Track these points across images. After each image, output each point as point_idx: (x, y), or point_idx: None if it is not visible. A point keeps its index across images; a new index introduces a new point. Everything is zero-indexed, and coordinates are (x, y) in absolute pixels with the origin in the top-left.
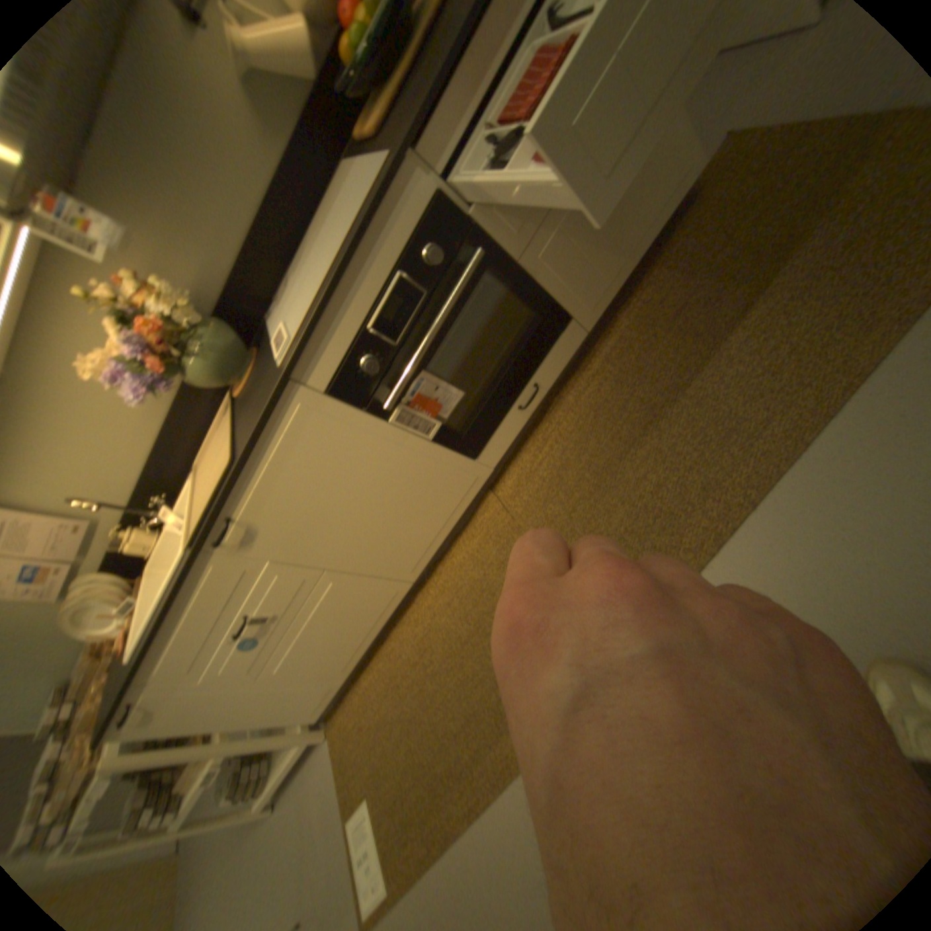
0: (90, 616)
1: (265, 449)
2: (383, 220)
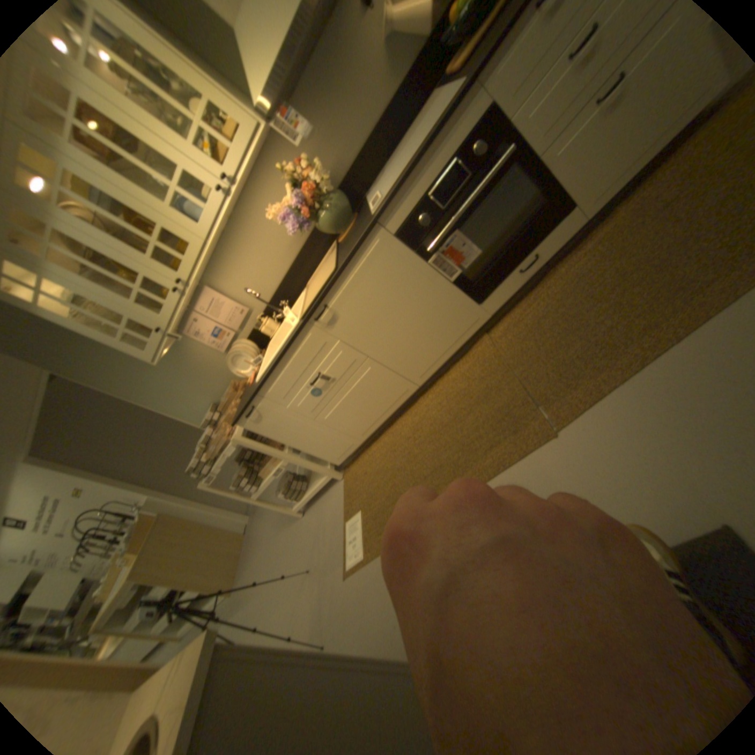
0: (240, 358)
1: (355, 262)
2: (454, 120)
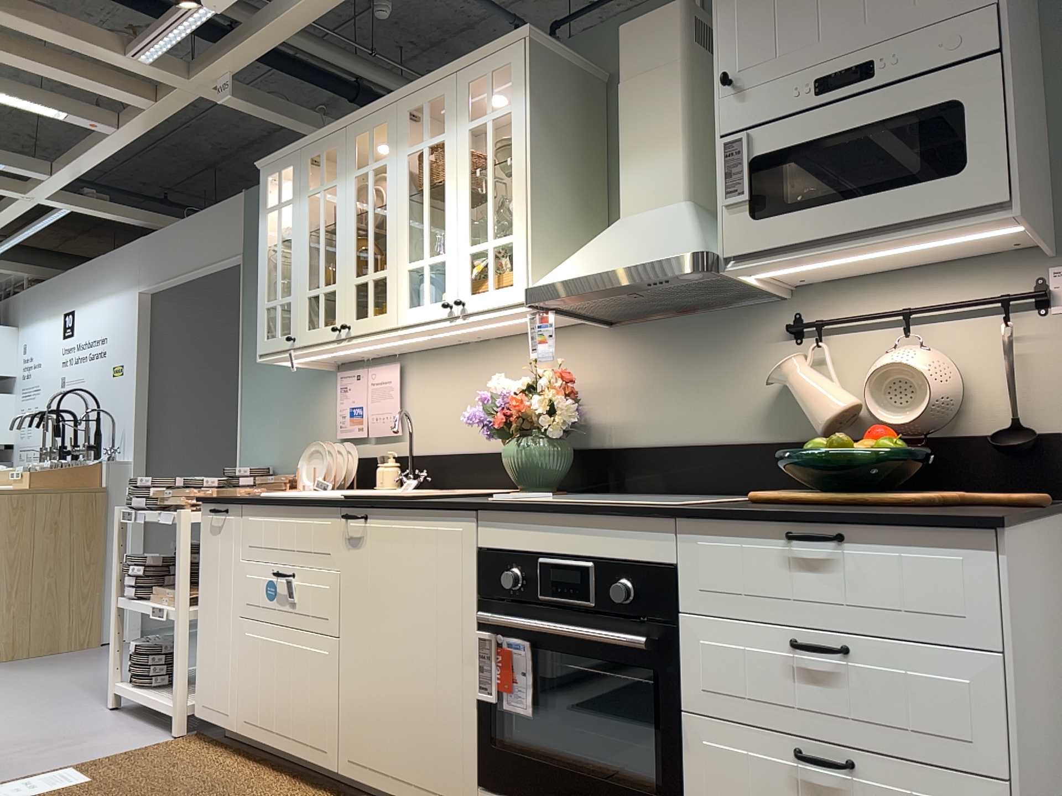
0: (318, 460)
1: (422, 517)
2: (621, 525)
